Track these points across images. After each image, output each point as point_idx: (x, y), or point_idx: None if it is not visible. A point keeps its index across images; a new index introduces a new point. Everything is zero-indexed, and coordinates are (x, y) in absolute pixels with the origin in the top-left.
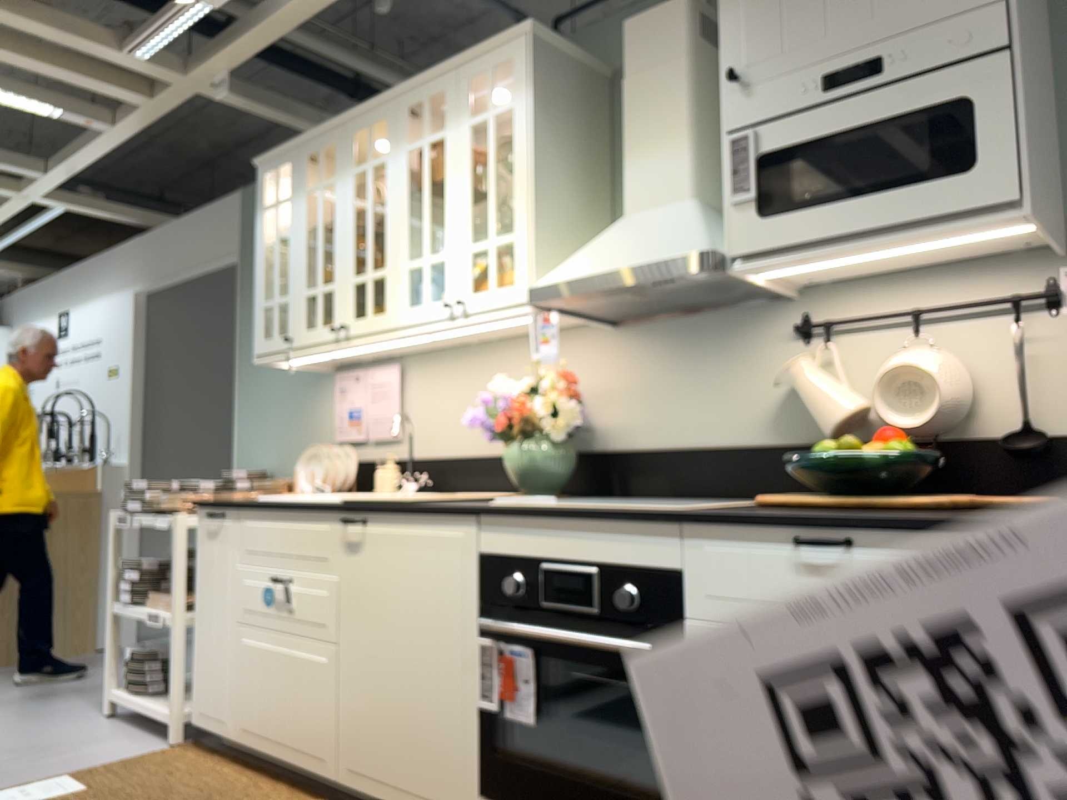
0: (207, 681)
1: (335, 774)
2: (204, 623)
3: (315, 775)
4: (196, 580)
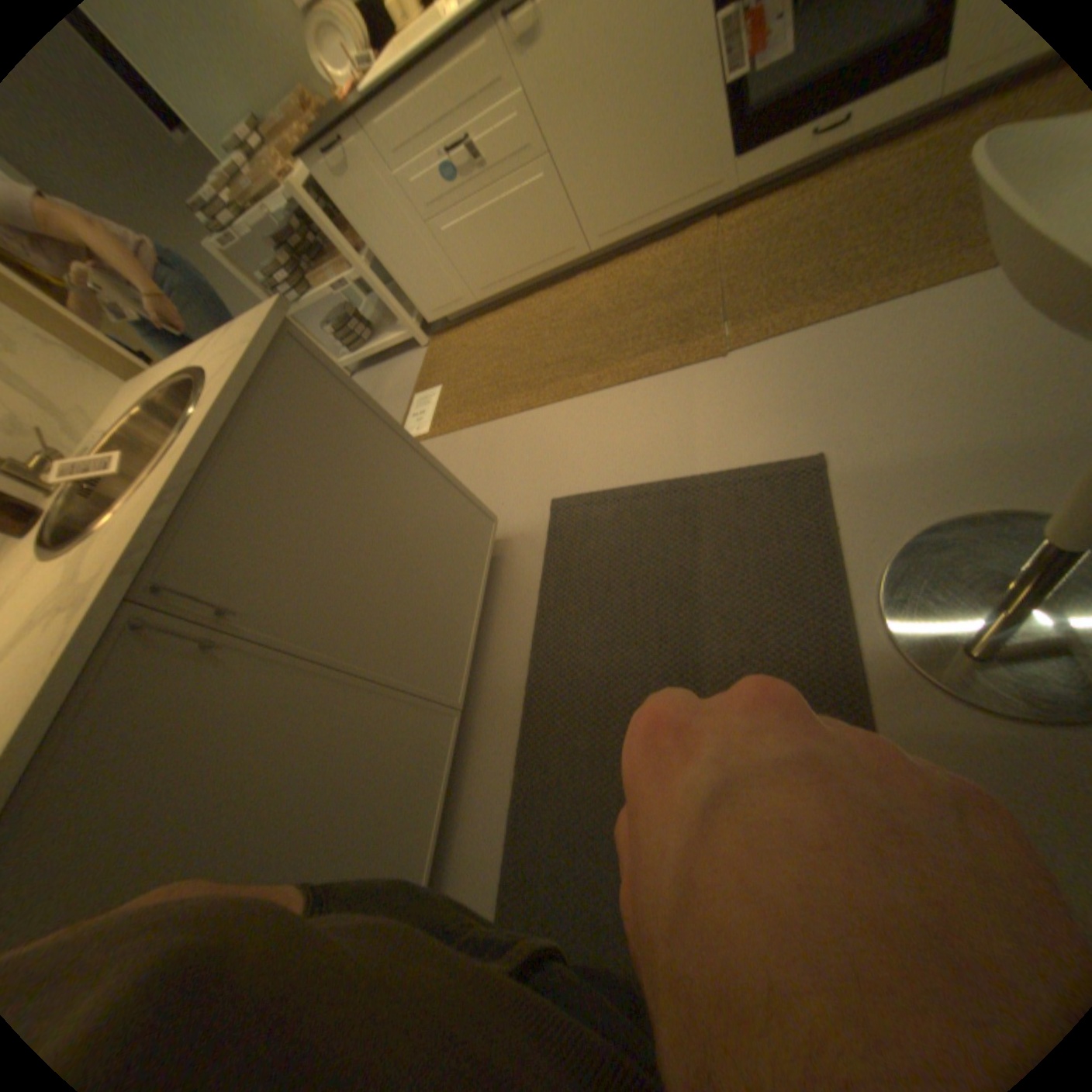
0: (427, 283)
1: (589, 245)
2: (391, 247)
3: (569, 260)
4: (352, 222)
